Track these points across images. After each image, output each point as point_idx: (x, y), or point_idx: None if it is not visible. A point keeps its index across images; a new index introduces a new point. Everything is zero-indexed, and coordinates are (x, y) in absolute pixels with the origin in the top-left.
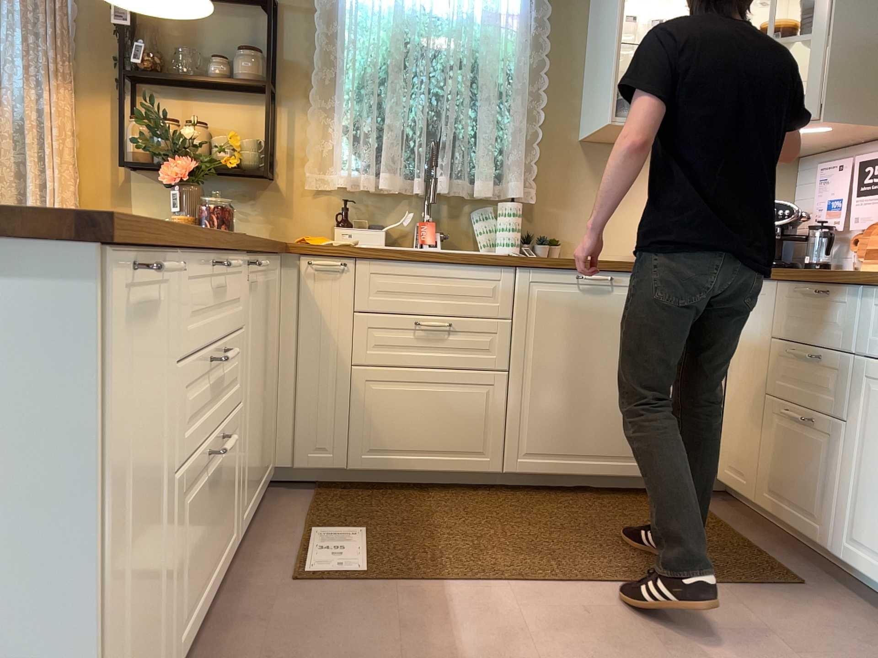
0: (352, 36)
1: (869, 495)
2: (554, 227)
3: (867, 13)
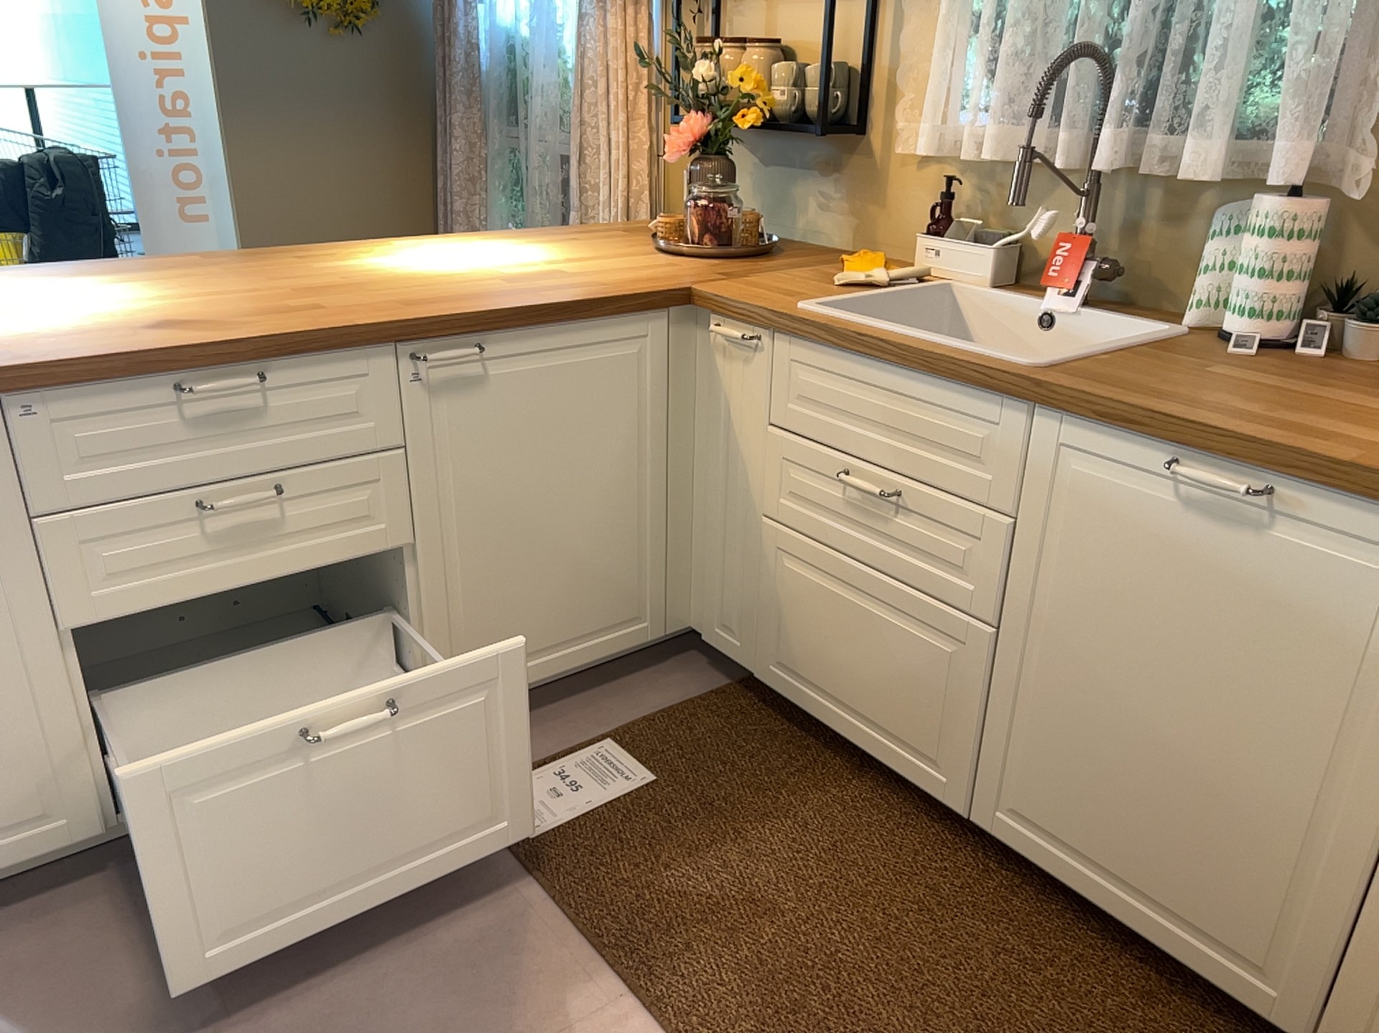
0: None
1: None
2: None
3: None
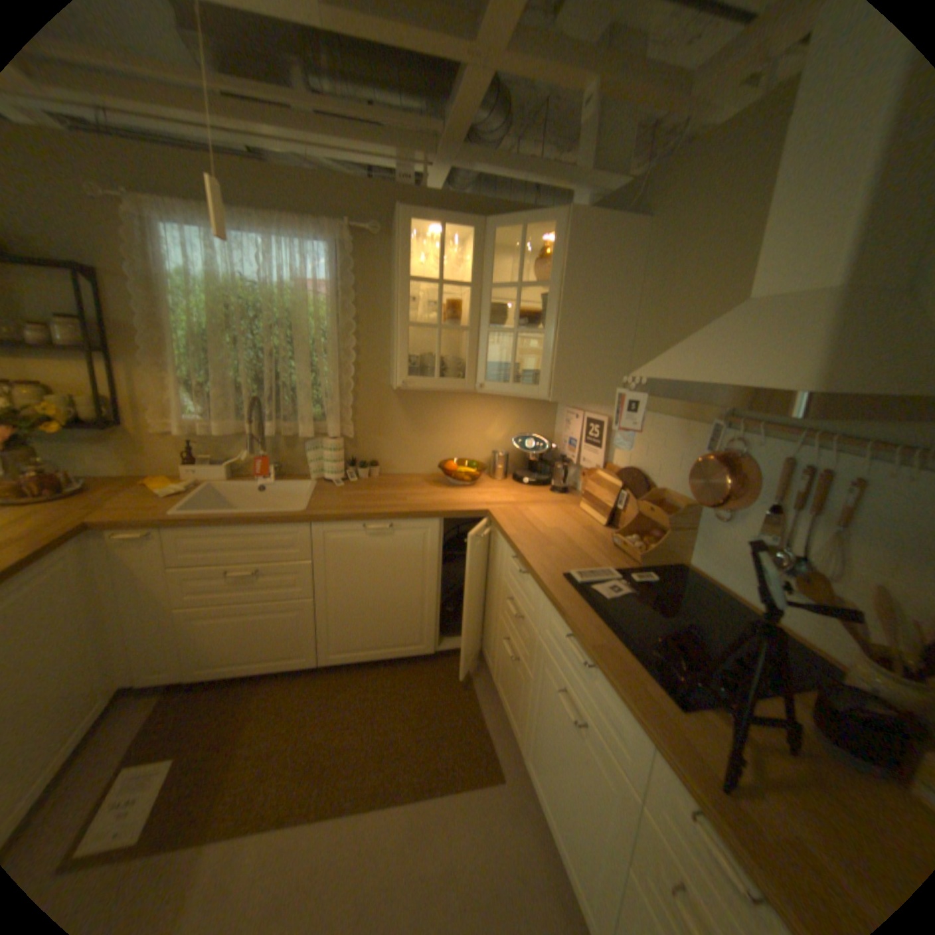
0: (170, 302)
1: (540, 743)
2: (374, 452)
3: (587, 315)
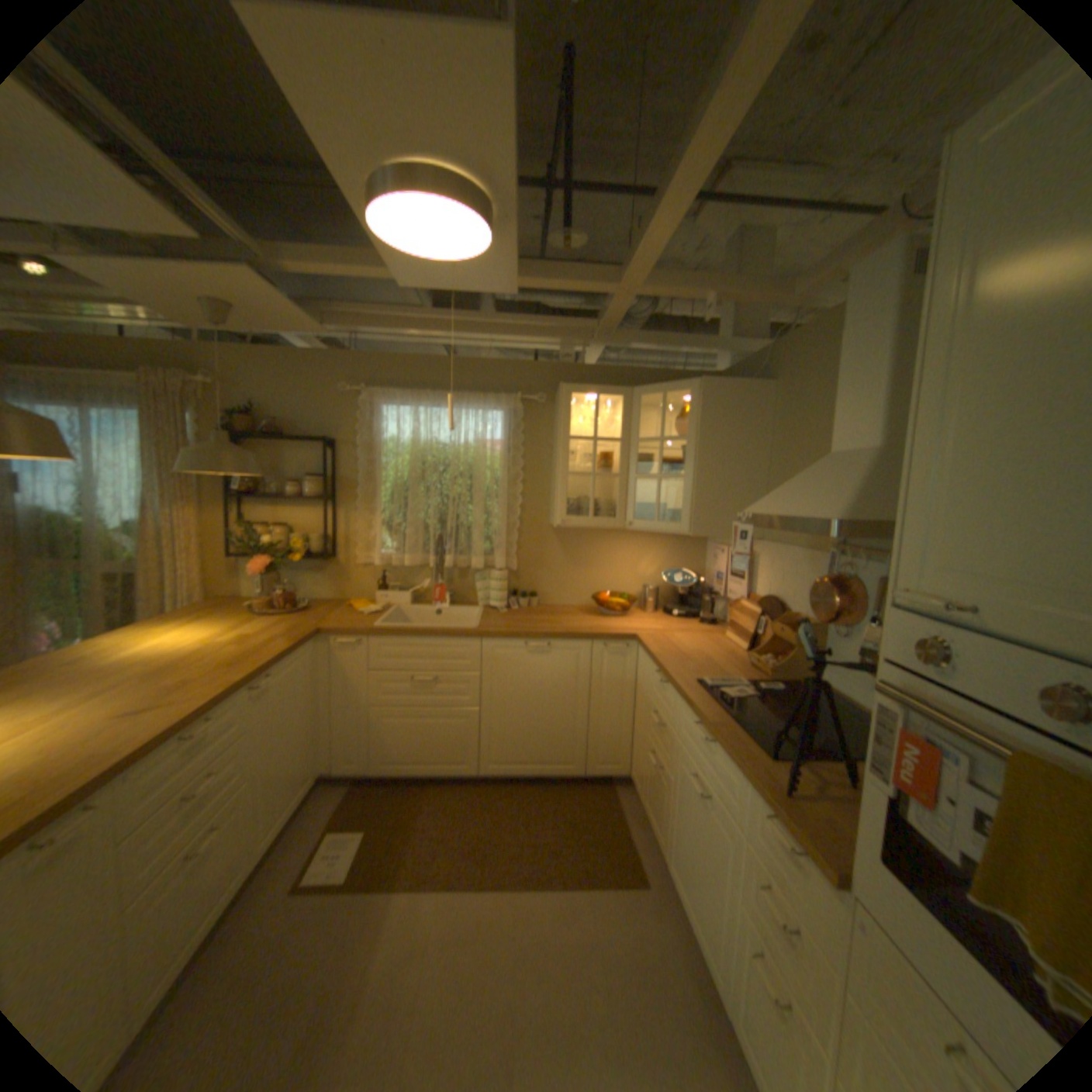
0: (384, 462)
1: (680, 839)
2: (534, 583)
3: (721, 462)
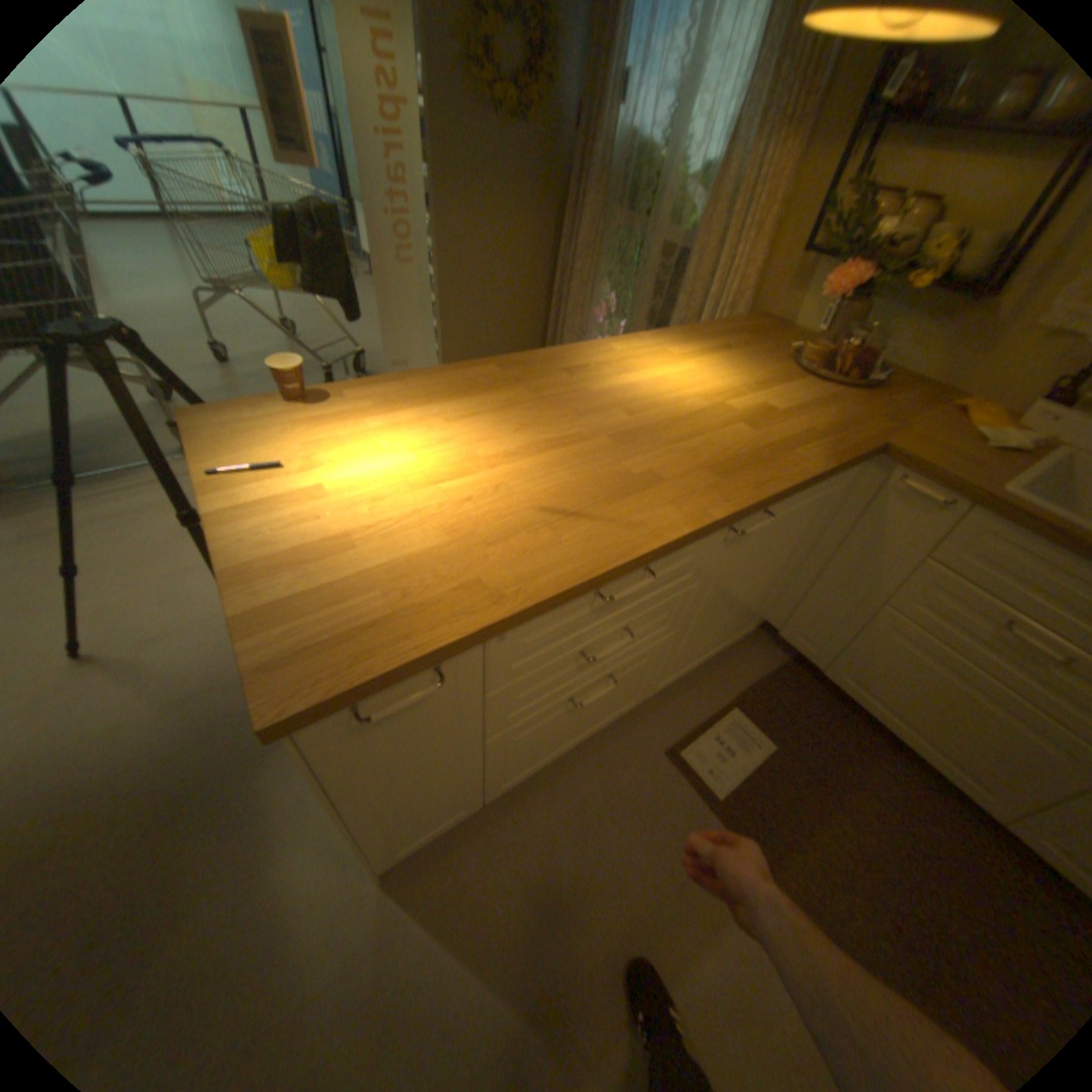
0: None
1: None
2: None
3: None
